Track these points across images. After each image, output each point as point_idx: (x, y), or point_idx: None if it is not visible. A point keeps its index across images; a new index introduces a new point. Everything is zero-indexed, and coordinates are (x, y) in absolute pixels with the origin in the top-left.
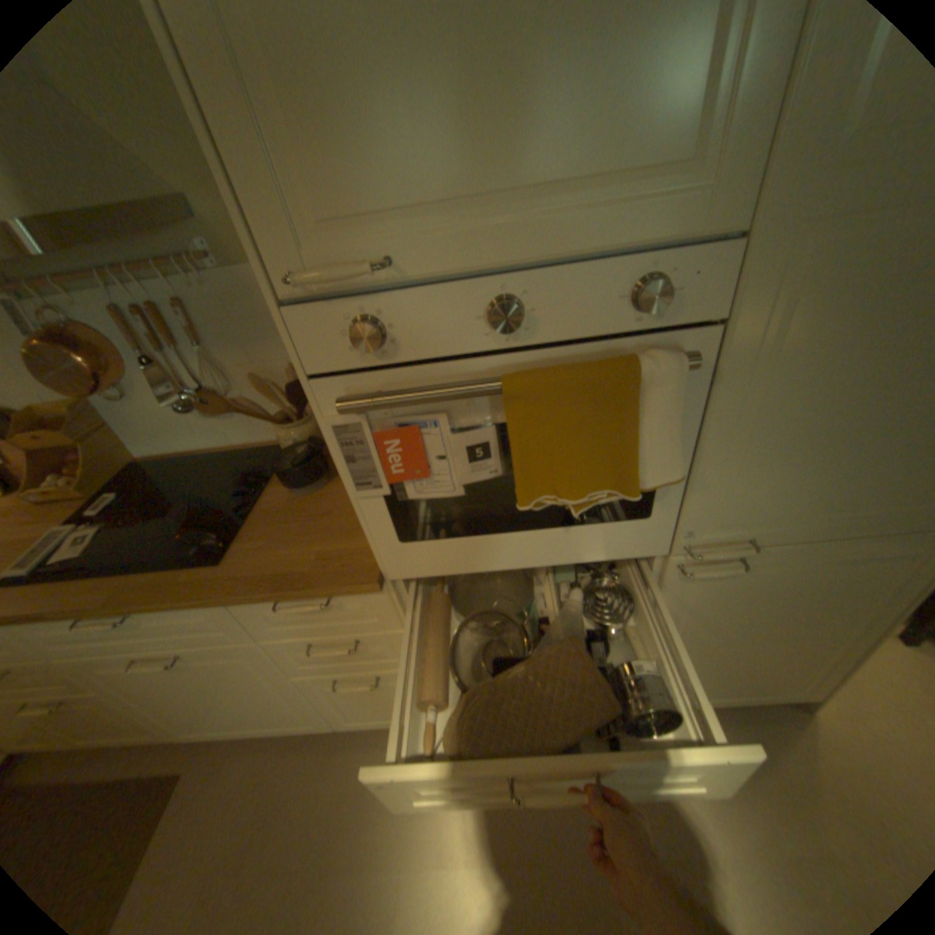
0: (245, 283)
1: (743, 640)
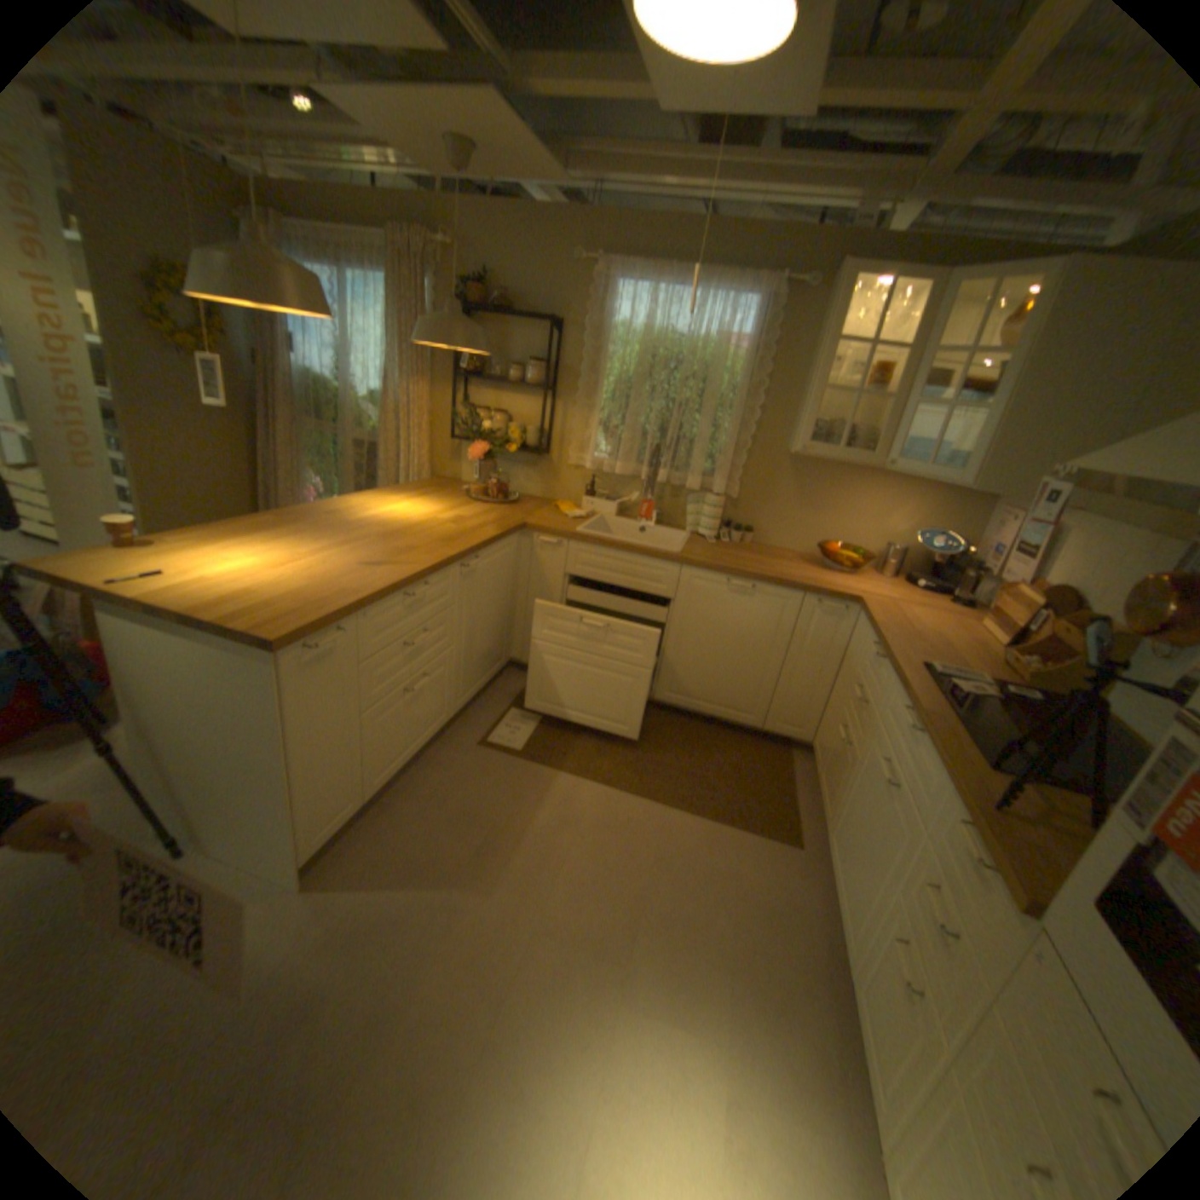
0: None
1: None
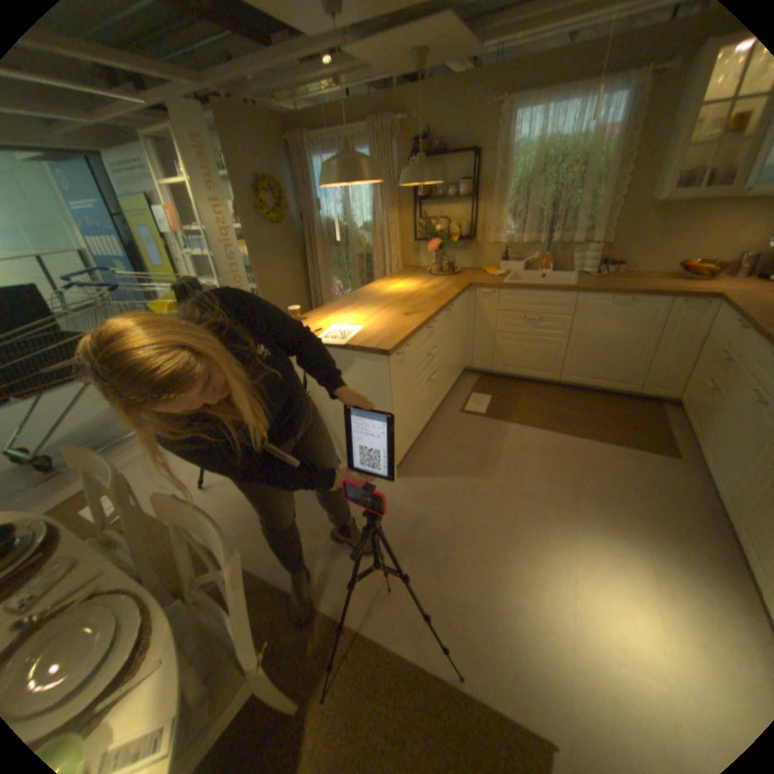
0: None
1: None
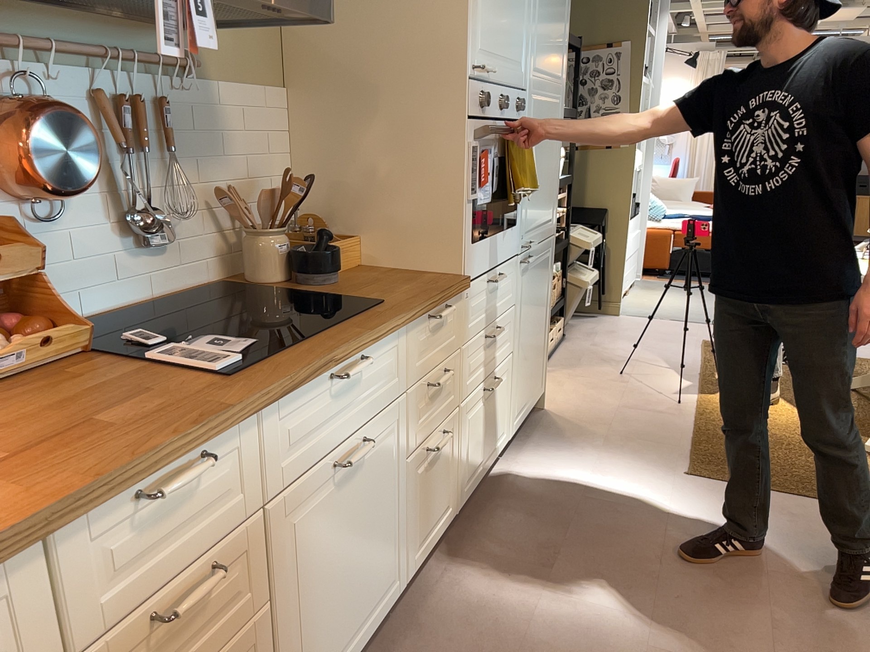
0: (216, 100)
1: (531, 328)
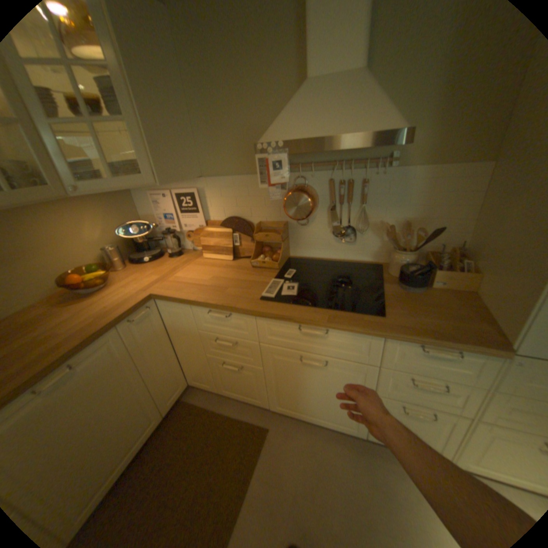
0: (409, 176)
1: None
